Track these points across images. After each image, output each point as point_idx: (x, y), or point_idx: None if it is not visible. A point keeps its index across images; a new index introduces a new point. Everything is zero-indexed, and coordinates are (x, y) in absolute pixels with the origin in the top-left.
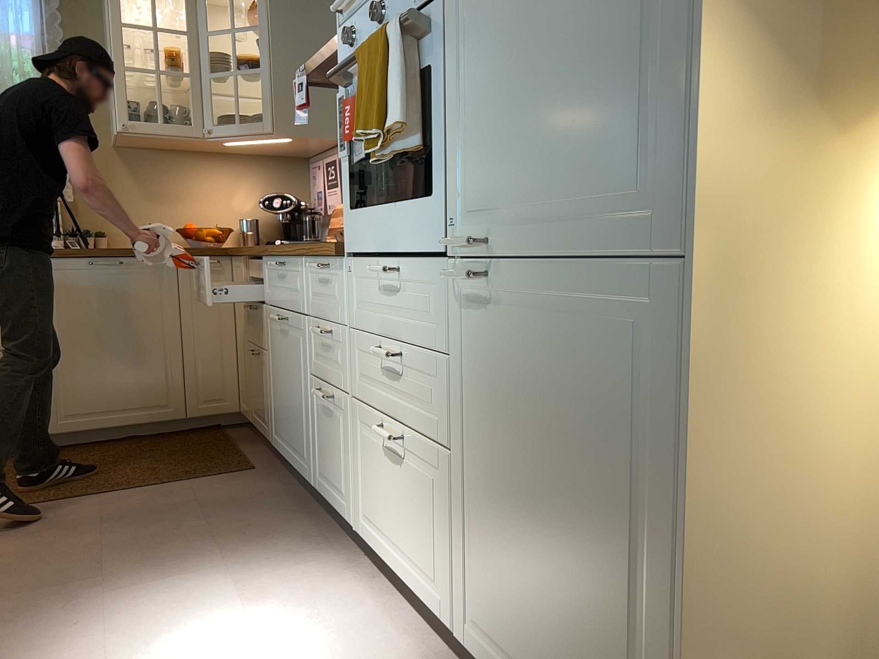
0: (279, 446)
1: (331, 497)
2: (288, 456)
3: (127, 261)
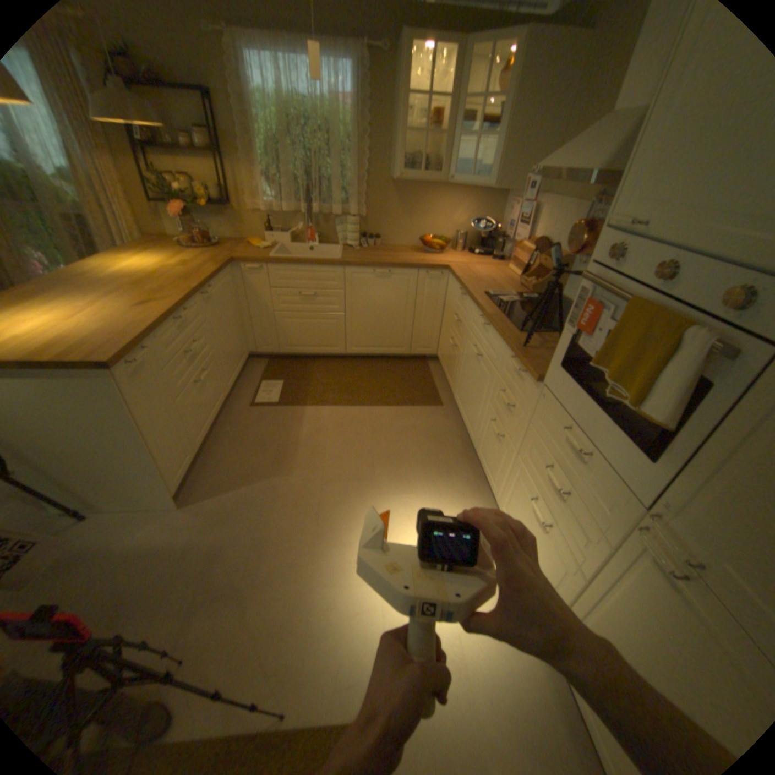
0: (457, 404)
1: (485, 469)
2: (462, 417)
3: (392, 271)
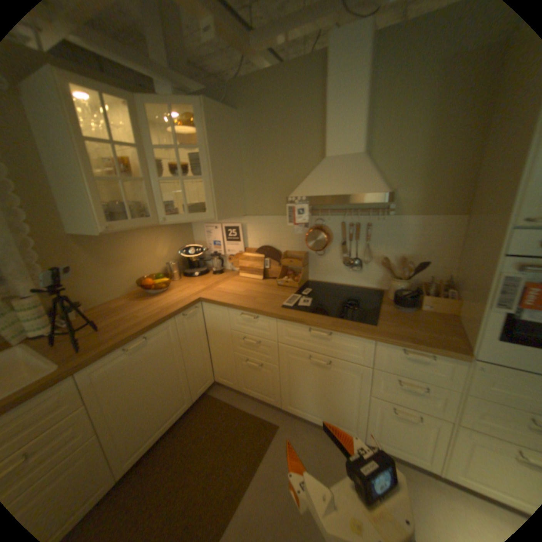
0: (299, 414)
1: (399, 454)
2: (319, 422)
3: (148, 335)
